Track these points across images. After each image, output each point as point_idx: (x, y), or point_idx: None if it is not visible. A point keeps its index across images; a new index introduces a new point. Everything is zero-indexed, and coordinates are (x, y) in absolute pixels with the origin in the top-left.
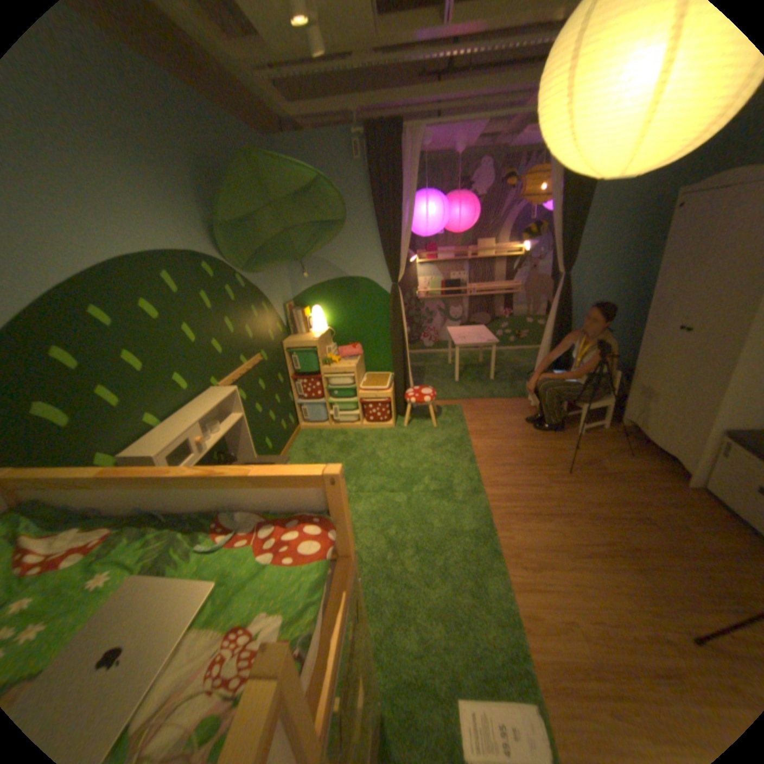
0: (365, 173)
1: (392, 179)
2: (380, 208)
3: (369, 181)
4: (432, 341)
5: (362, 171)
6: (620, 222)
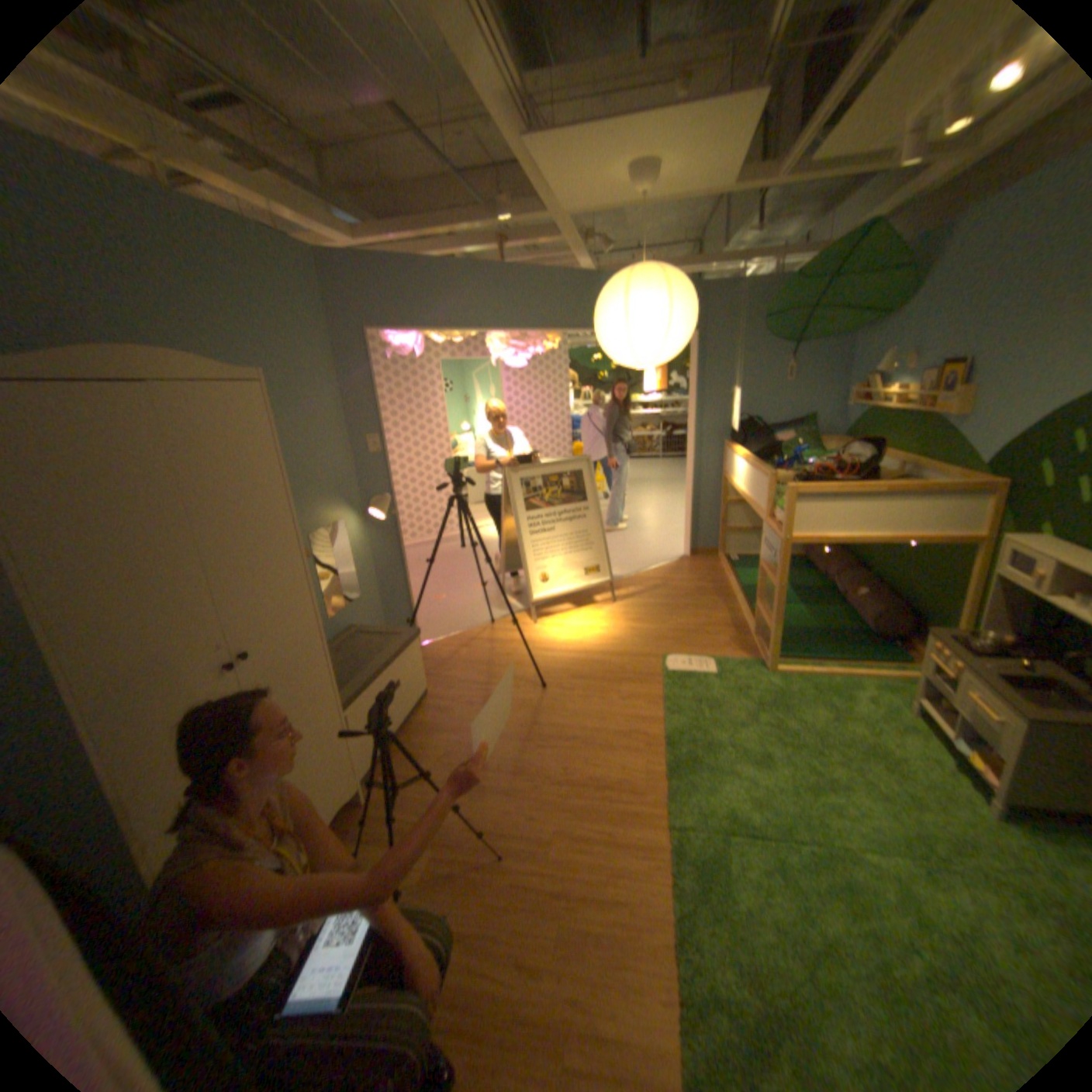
0: None
1: None
2: None
3: None
4: None
5: None
6: None
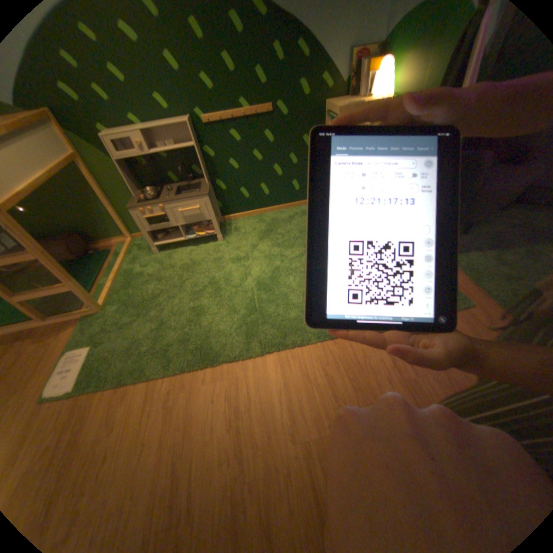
0: None
1: None
2: None
3: None
4: None
5: None
6: None
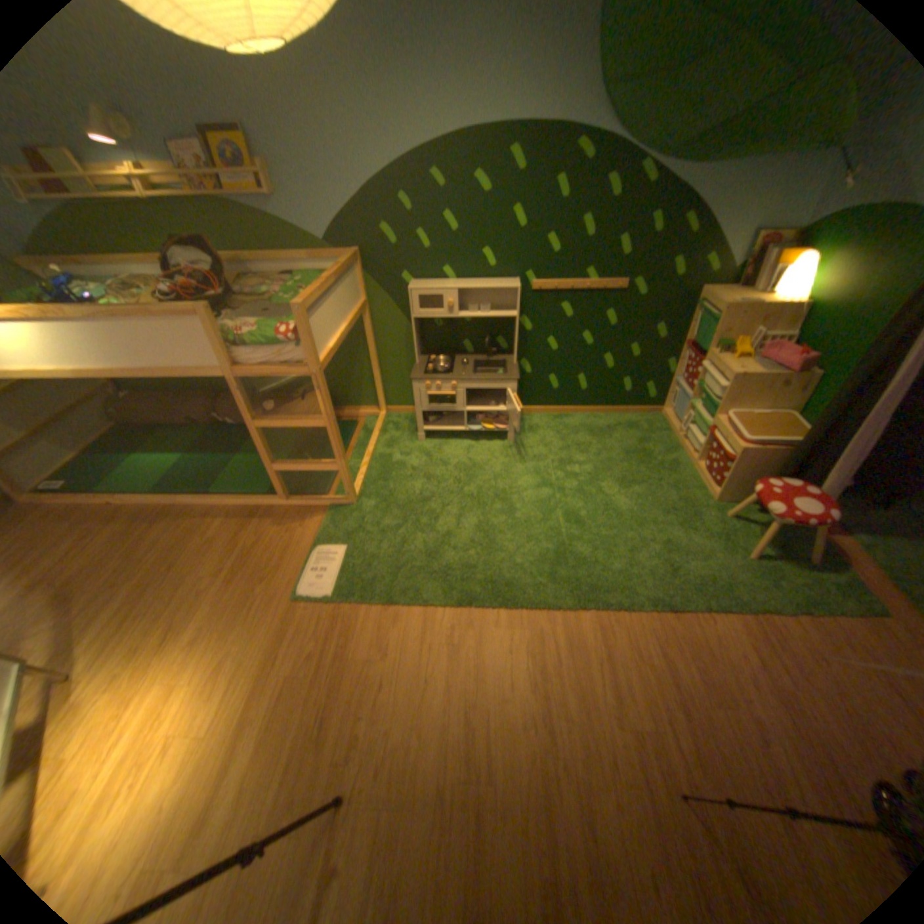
0: None
1: None
2: None
3: None
4: None
5: None
6: None
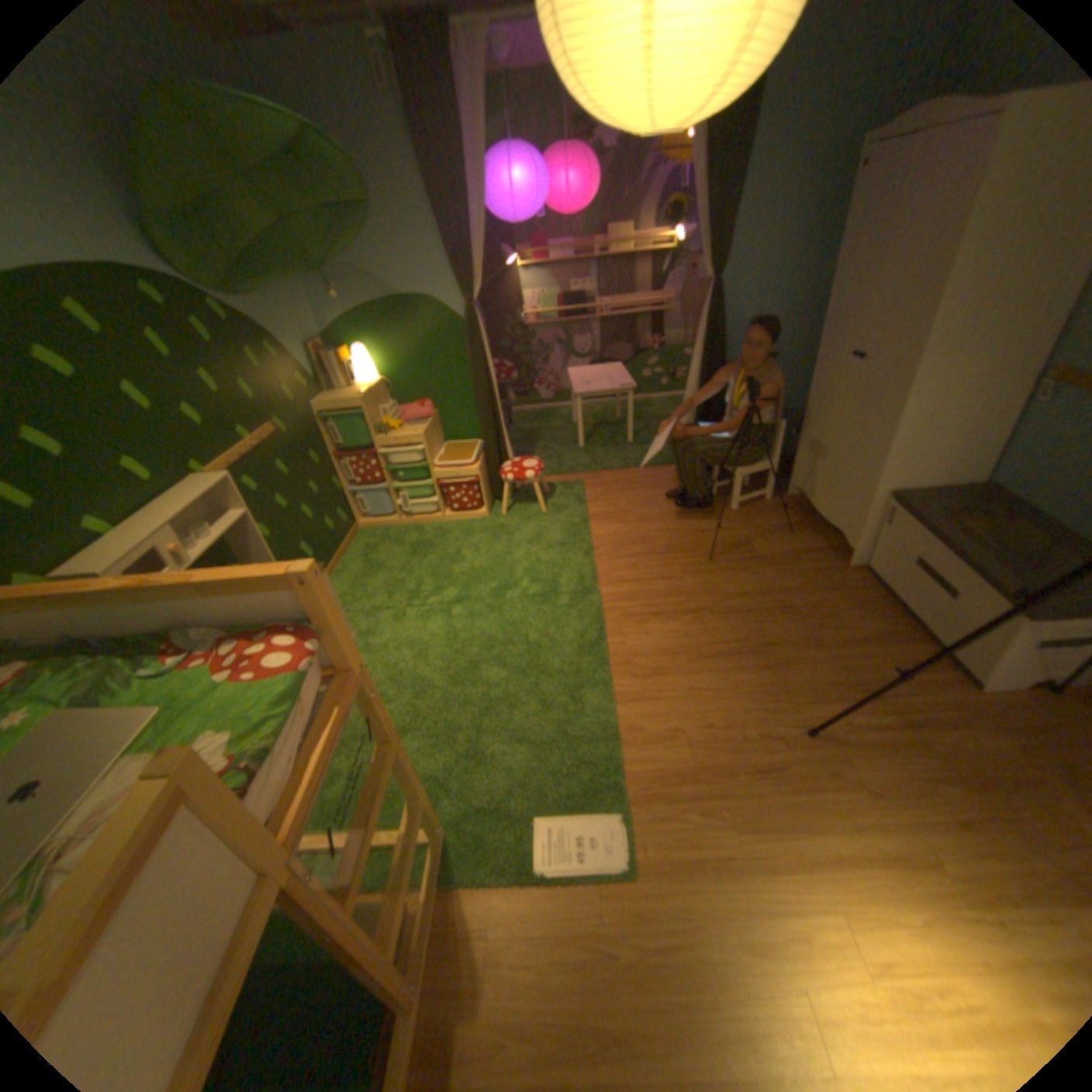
0: (399, 113)
1: (443, 123)
2: (430, 177)
3: (407, 128)
4: (551, 390)
5: (395, 108)
6: (794, 191)
